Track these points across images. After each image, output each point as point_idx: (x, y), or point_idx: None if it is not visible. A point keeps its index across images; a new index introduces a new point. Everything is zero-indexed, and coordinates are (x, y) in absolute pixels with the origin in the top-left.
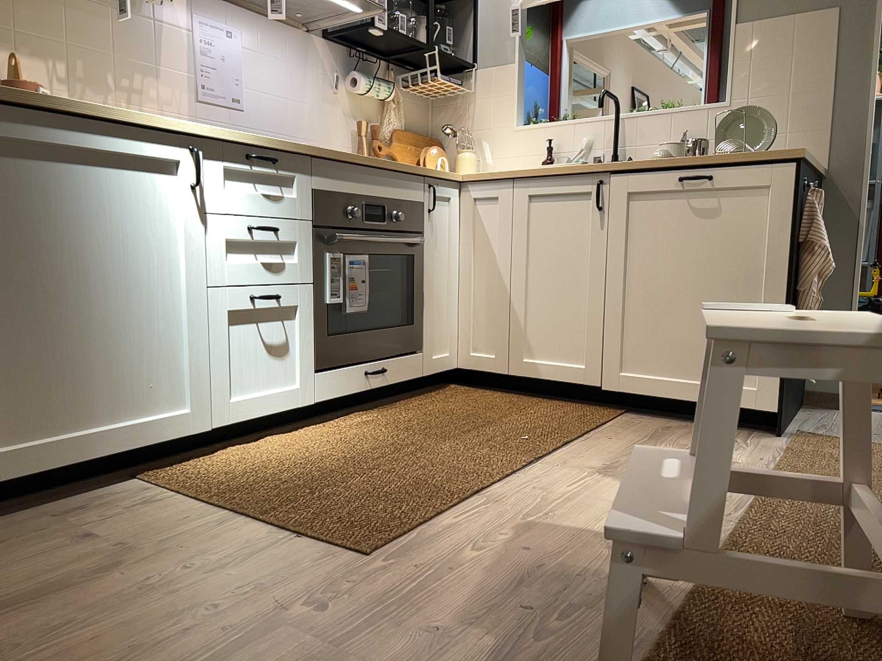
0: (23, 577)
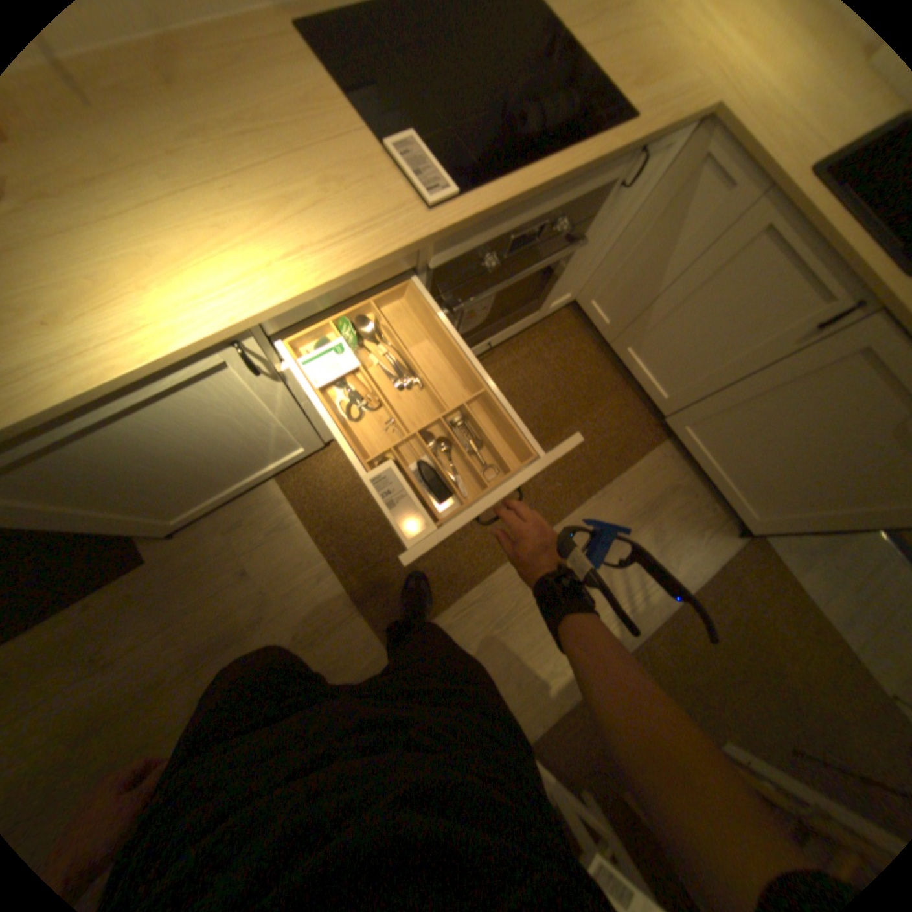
0: (214, 619)
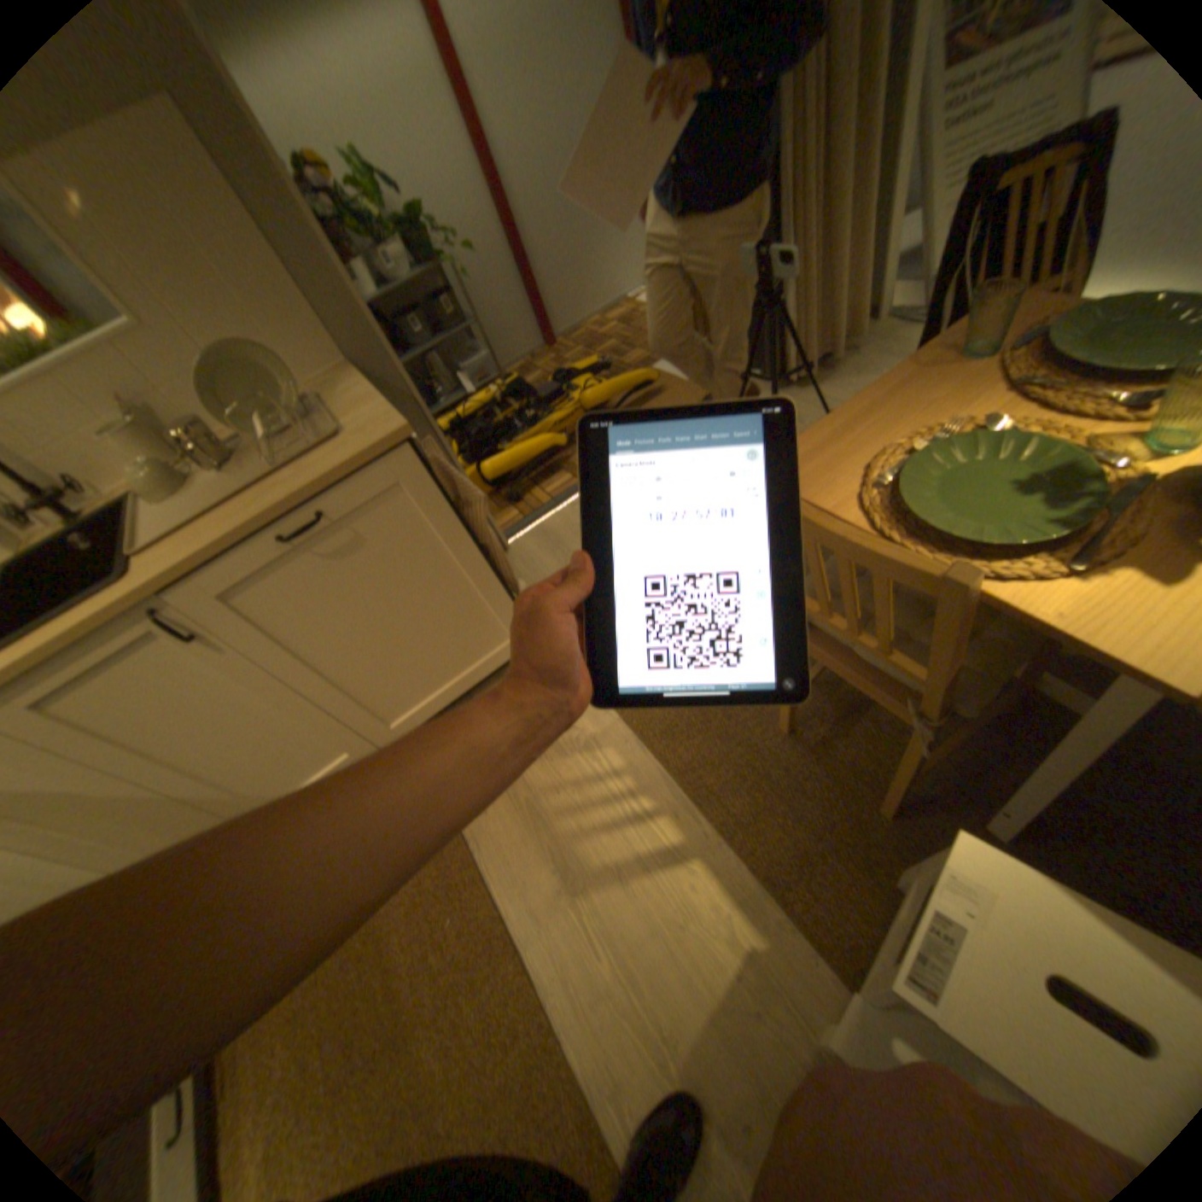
0: None
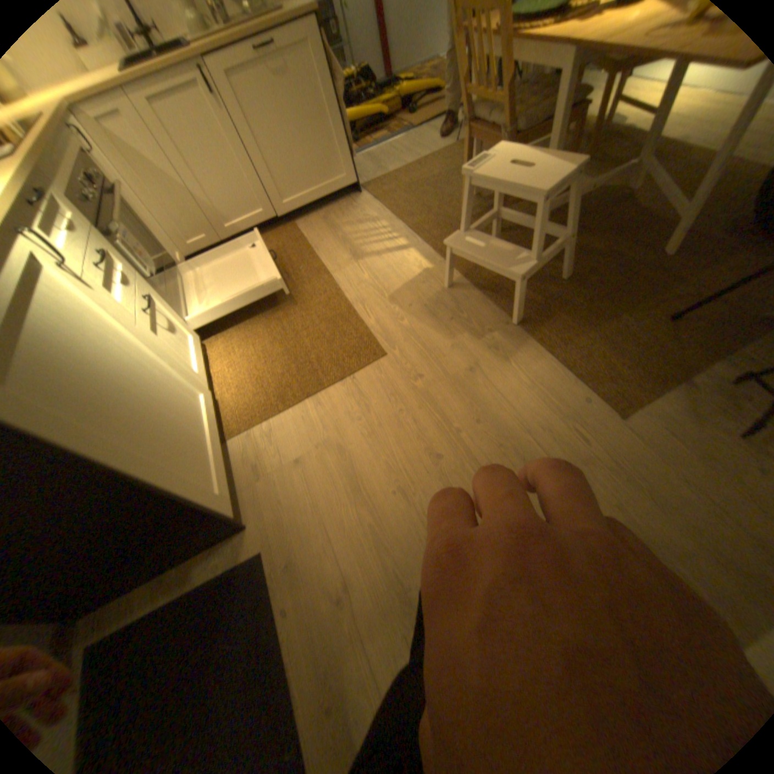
0: (328, 484)
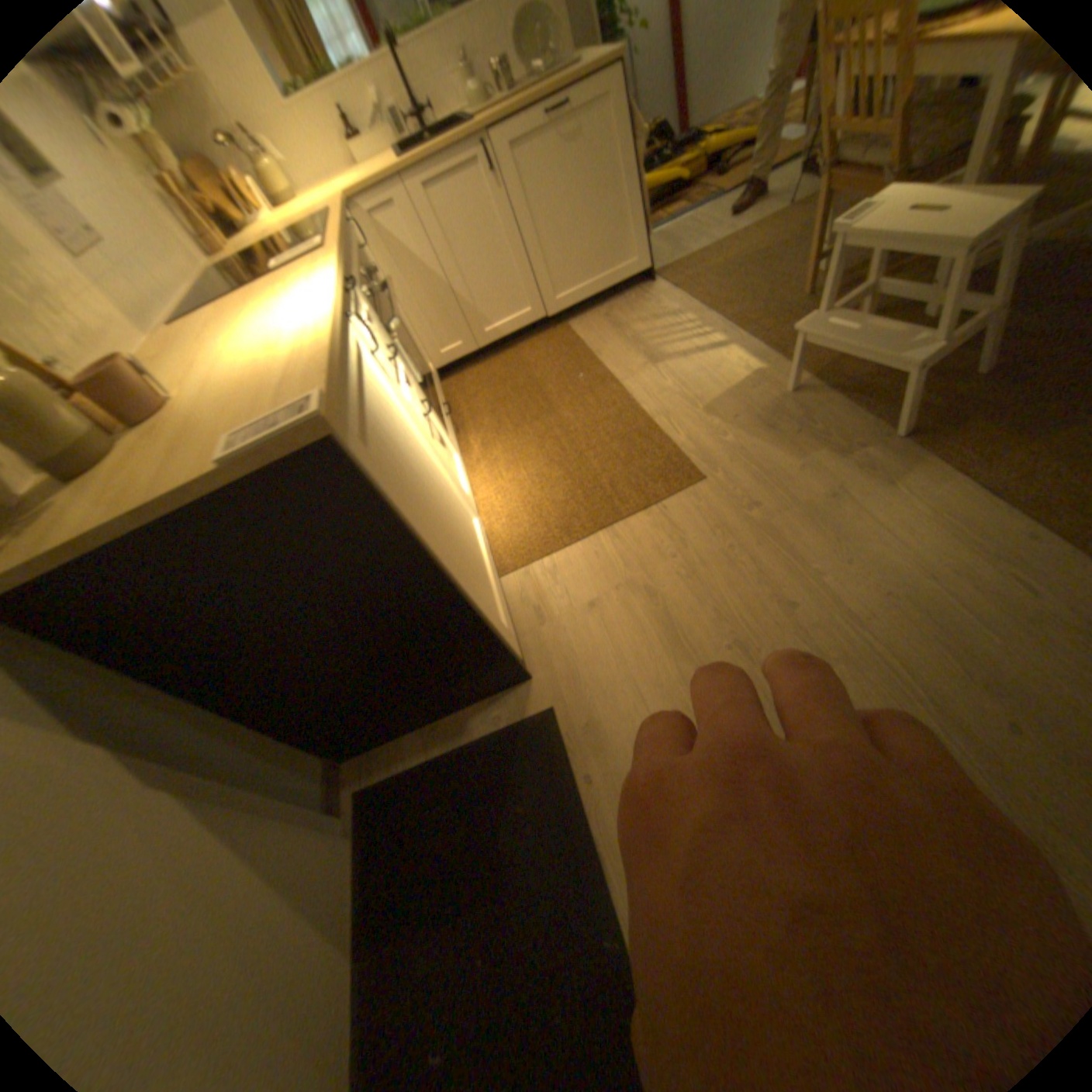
0: (636, 634)
